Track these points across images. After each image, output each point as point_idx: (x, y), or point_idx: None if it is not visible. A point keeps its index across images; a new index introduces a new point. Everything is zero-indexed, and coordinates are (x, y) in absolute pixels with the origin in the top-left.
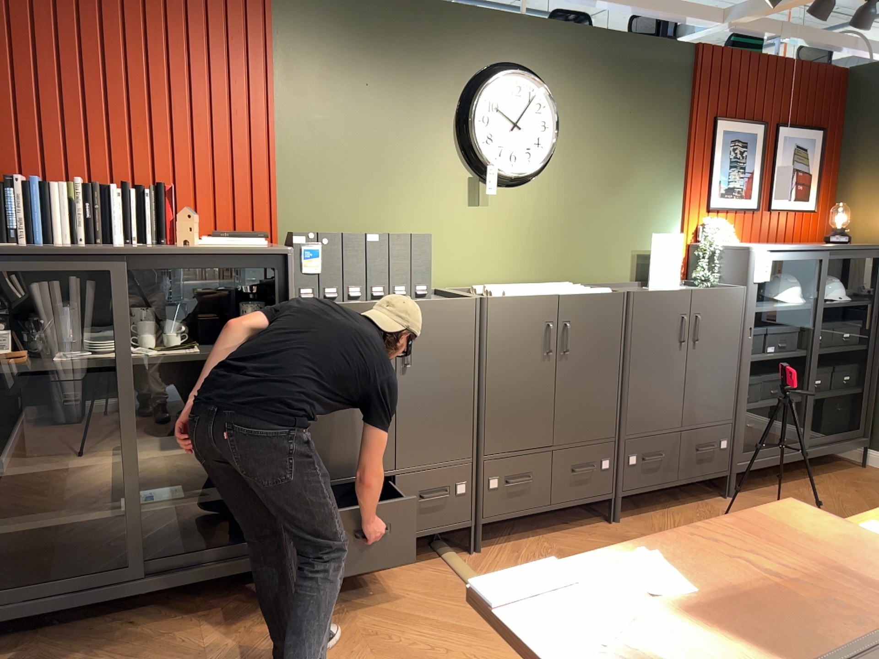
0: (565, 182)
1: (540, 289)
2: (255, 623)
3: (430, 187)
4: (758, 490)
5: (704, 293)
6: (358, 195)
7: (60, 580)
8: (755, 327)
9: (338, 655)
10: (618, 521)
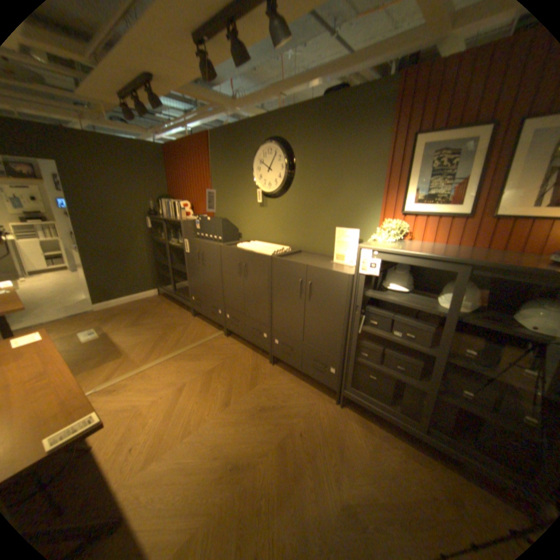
0: (299, 195)
1: (254, 246)
2: (178, 315)
3: (247, 199)
4: (367, 422)
5: (315, 269)
6: (229, 202)
7: (166, 287)
8: (387, 311)
9: (164, 328)
10: (272, 364)
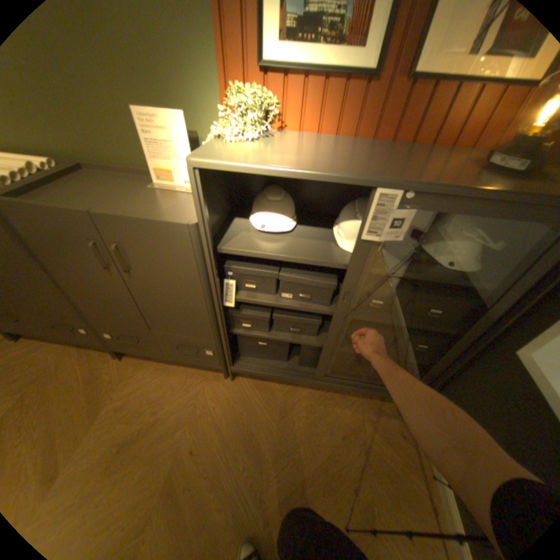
0: None
1: None
2: None
3: None
4: (264, 383)
5: (111, 219)
6: None
7: None
8: (267, 267)
9: None
10: (119, 359)
